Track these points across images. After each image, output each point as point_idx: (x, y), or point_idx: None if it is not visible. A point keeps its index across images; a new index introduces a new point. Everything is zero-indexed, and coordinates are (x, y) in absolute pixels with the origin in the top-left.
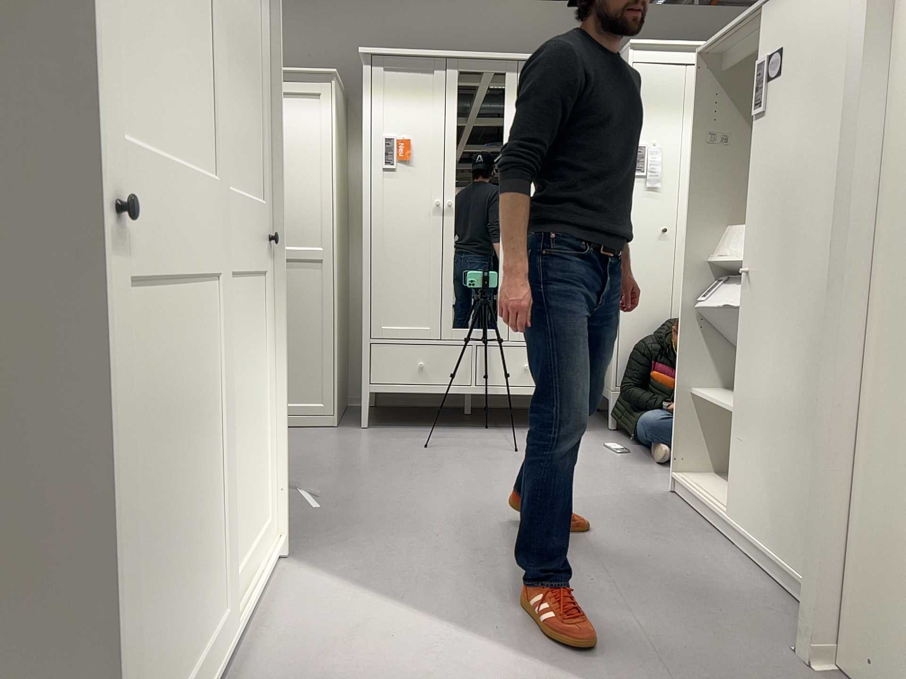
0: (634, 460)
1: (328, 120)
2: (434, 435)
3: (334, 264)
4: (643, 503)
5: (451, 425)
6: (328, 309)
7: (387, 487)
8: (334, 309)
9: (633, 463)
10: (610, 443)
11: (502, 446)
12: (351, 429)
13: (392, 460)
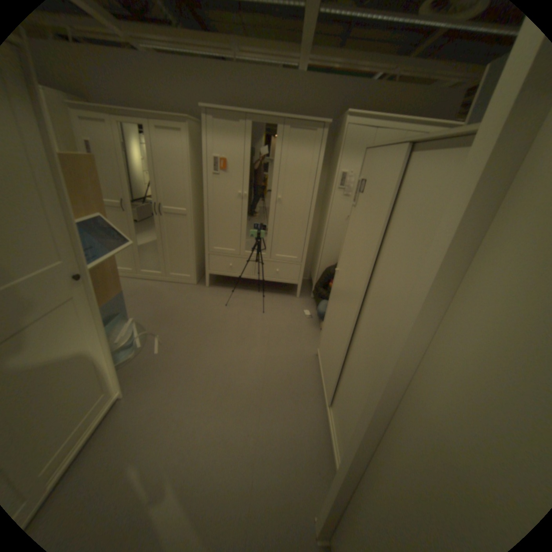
0: (311, 323)
1: (185, 143)
2: (234, 294)
3: (192, 216)
4: (299, 361)
5: (245, 286)
6: (190, 237)
7: (195, 335)
8: (193, 237)
9: (309, 326)
10: (306, 308)
11: (259, 306)
12: (201, 286)
13: (208, 313)
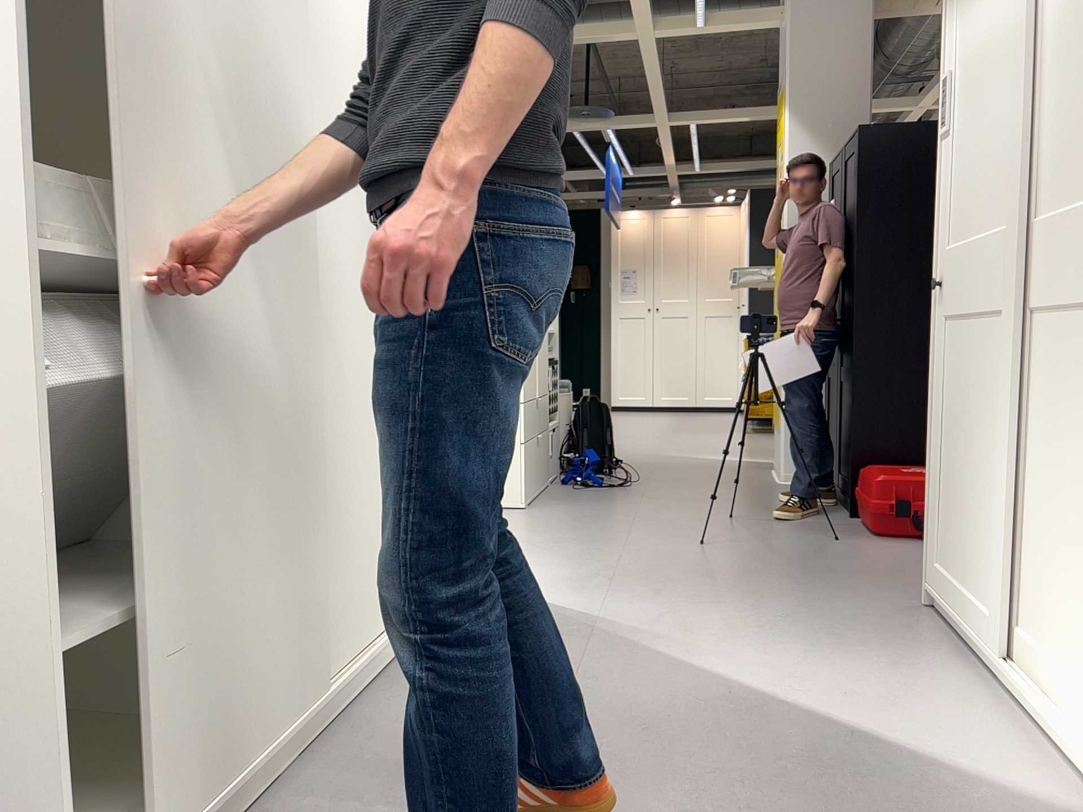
0: None
1: None
2: None
3: None
4: None
5: None
6: None
7: None
8: None
9: None
10: None
11: None
12: None
13: None
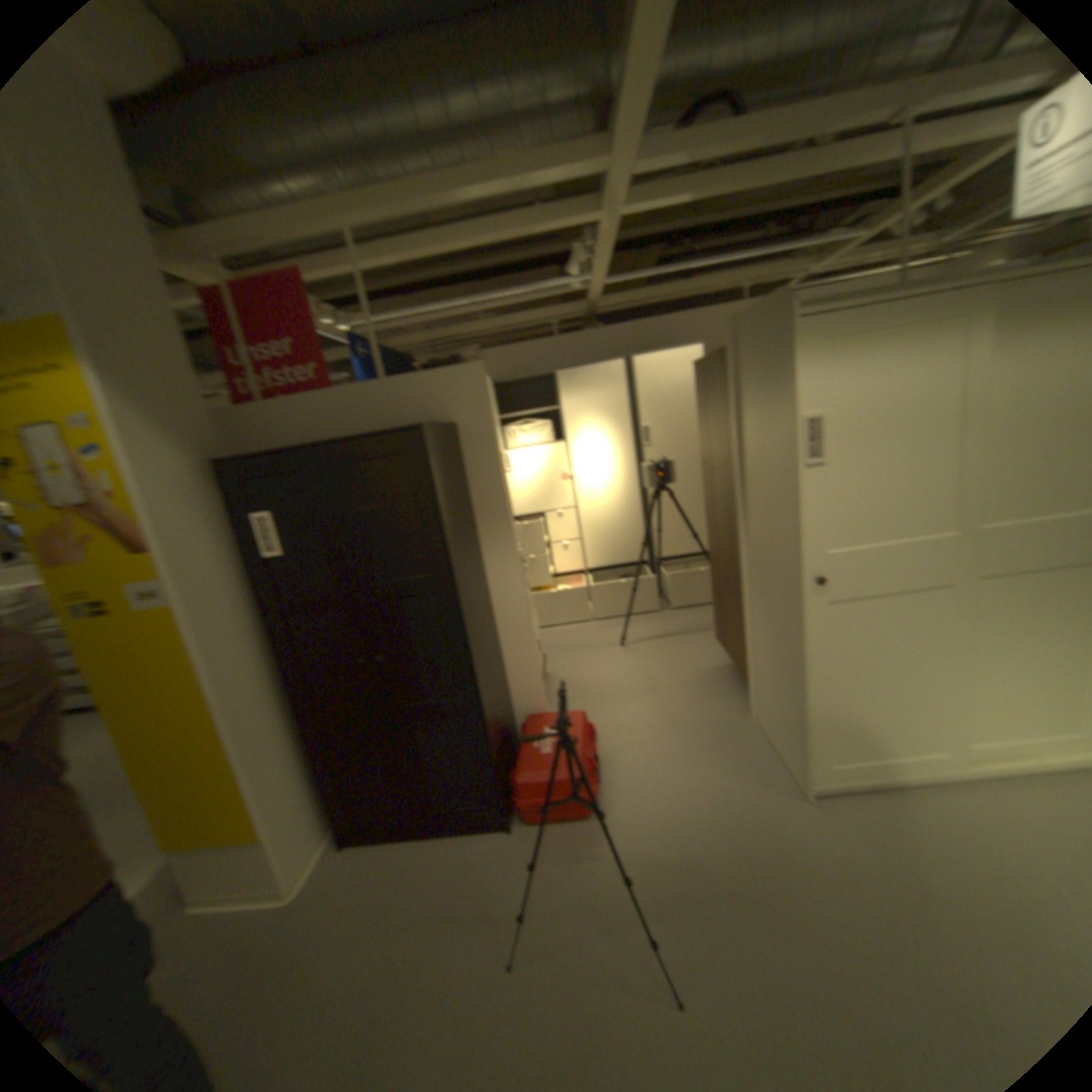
0: None
1: None
2: None
3: None
4: None
5: None
6: None
7: None
8: None
9: None
10: None
11: None
12: None
13: None
